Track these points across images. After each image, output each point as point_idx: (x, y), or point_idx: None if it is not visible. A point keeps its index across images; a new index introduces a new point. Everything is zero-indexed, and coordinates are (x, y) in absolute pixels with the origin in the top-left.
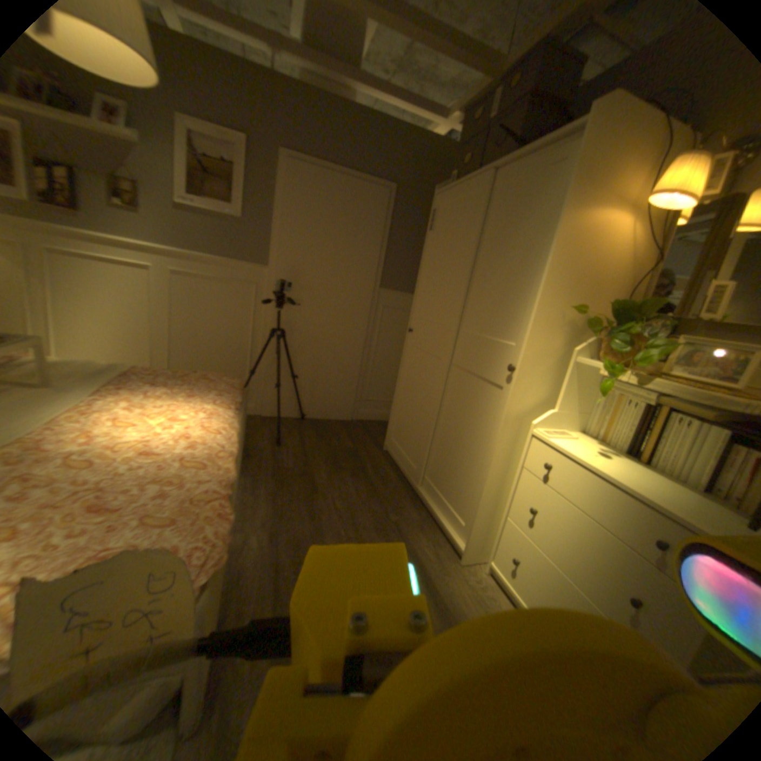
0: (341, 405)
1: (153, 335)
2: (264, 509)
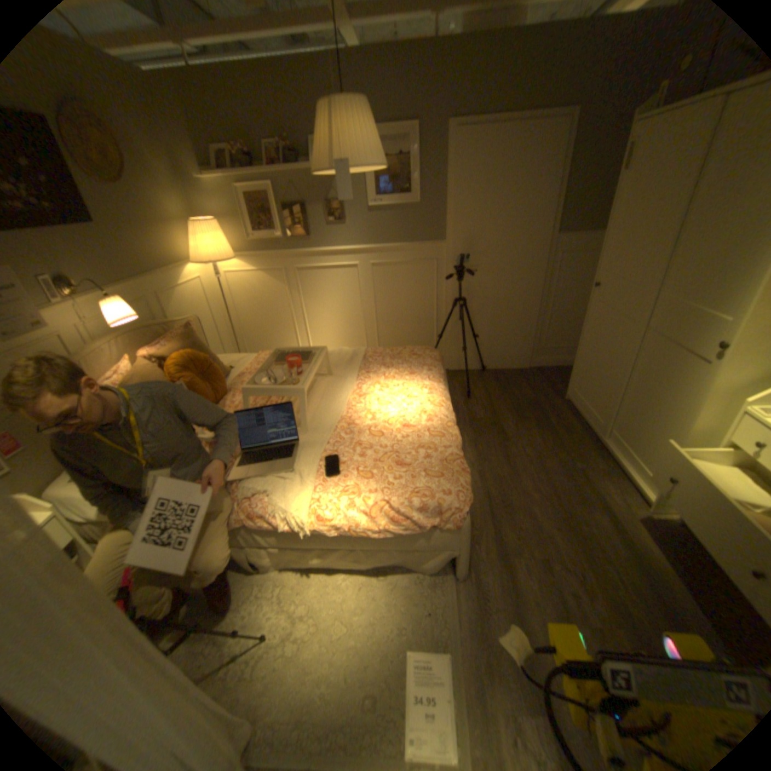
0: (518, 356)
1: (364, 317)
2: (470, 453)
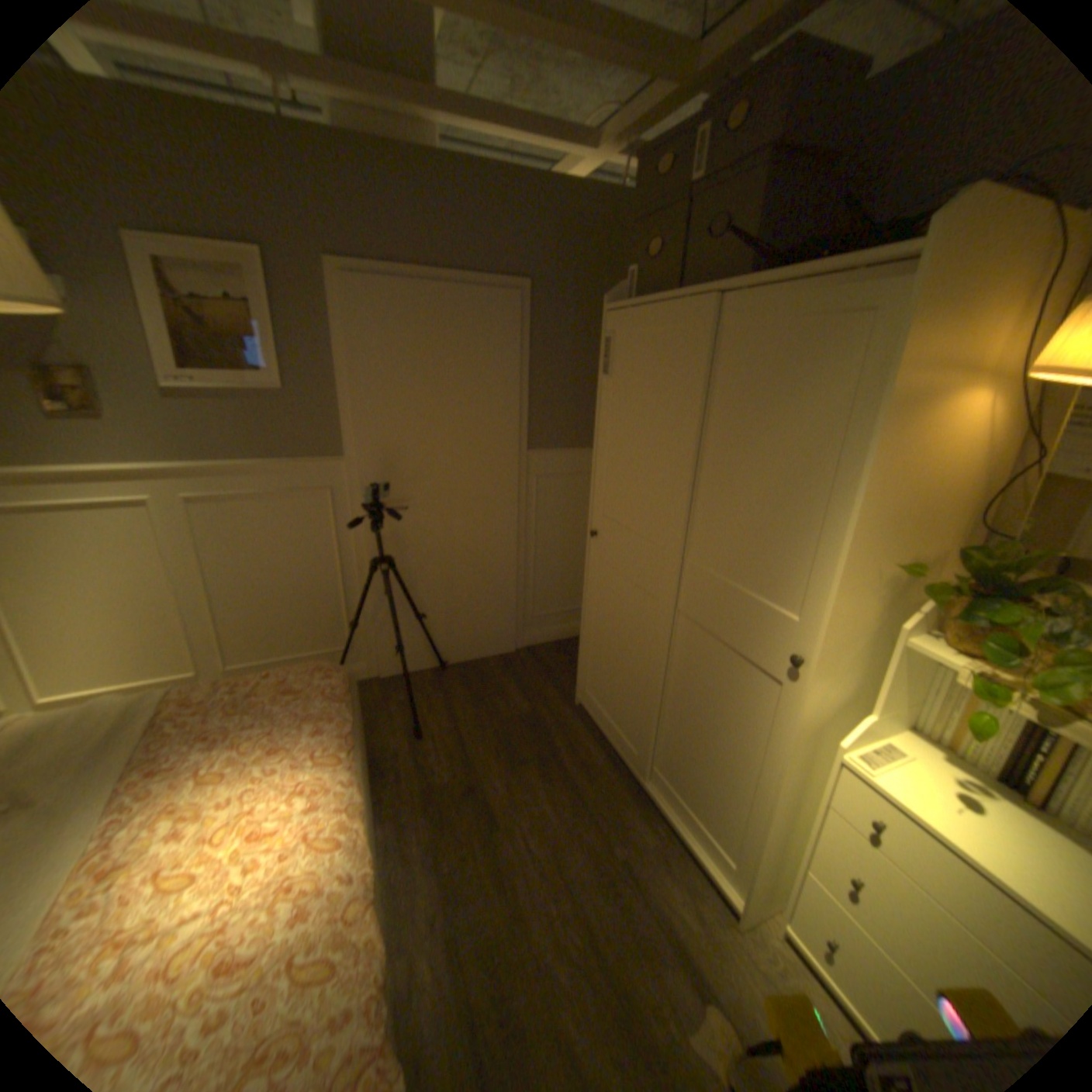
0: (497, 634)
1: (181, 603)
2: (426, 890)
